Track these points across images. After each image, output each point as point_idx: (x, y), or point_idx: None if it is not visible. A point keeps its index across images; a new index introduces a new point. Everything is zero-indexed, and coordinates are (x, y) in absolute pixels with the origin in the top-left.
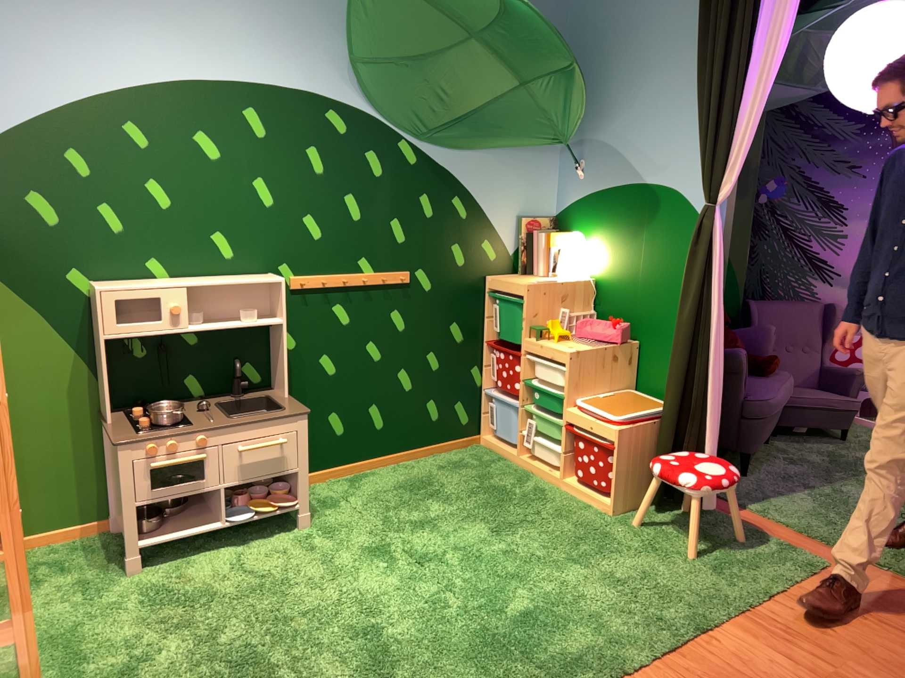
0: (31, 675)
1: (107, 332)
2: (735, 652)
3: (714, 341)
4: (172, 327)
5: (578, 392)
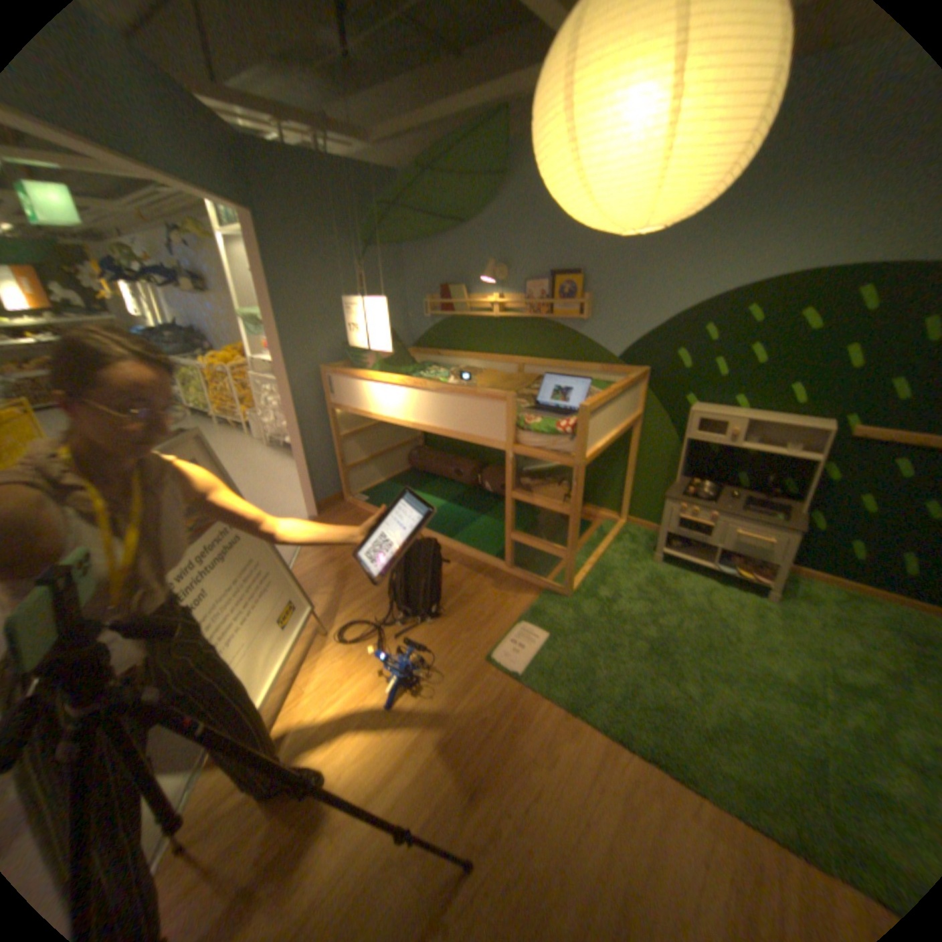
0: (581, 576)
1: (688, 435)
2: None
3: None
4: (729, 442)
5: None
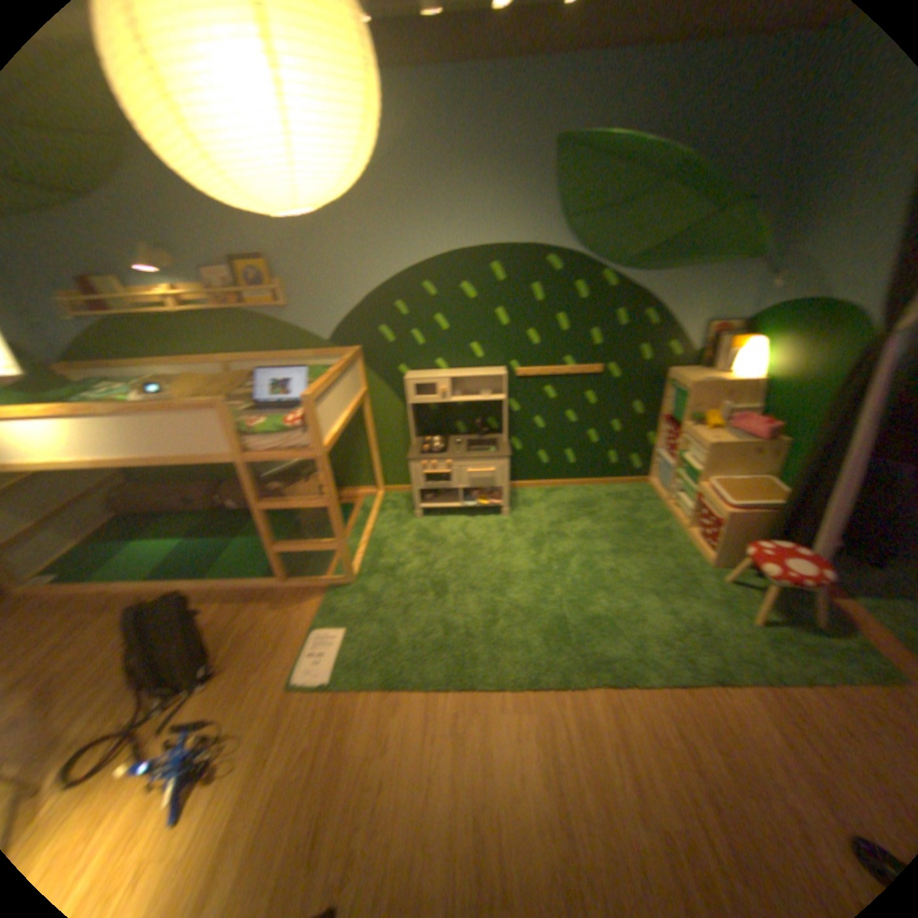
0: (357, 558)
1: (409, 402)
2: (737, 713)
3: (849, 463)
4: (440, 400)
5: (711, 473)
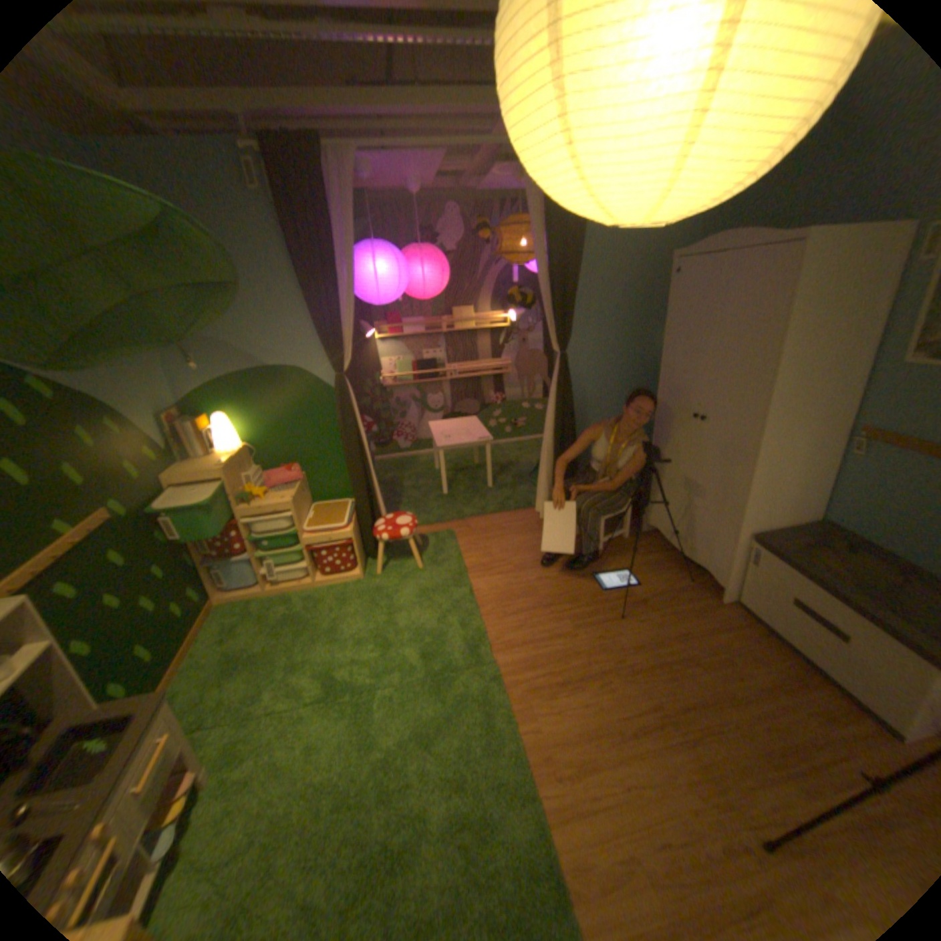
0: None
1: None
2: (487, 589)
3: (367, 454)
4: None
5: (300, 525)
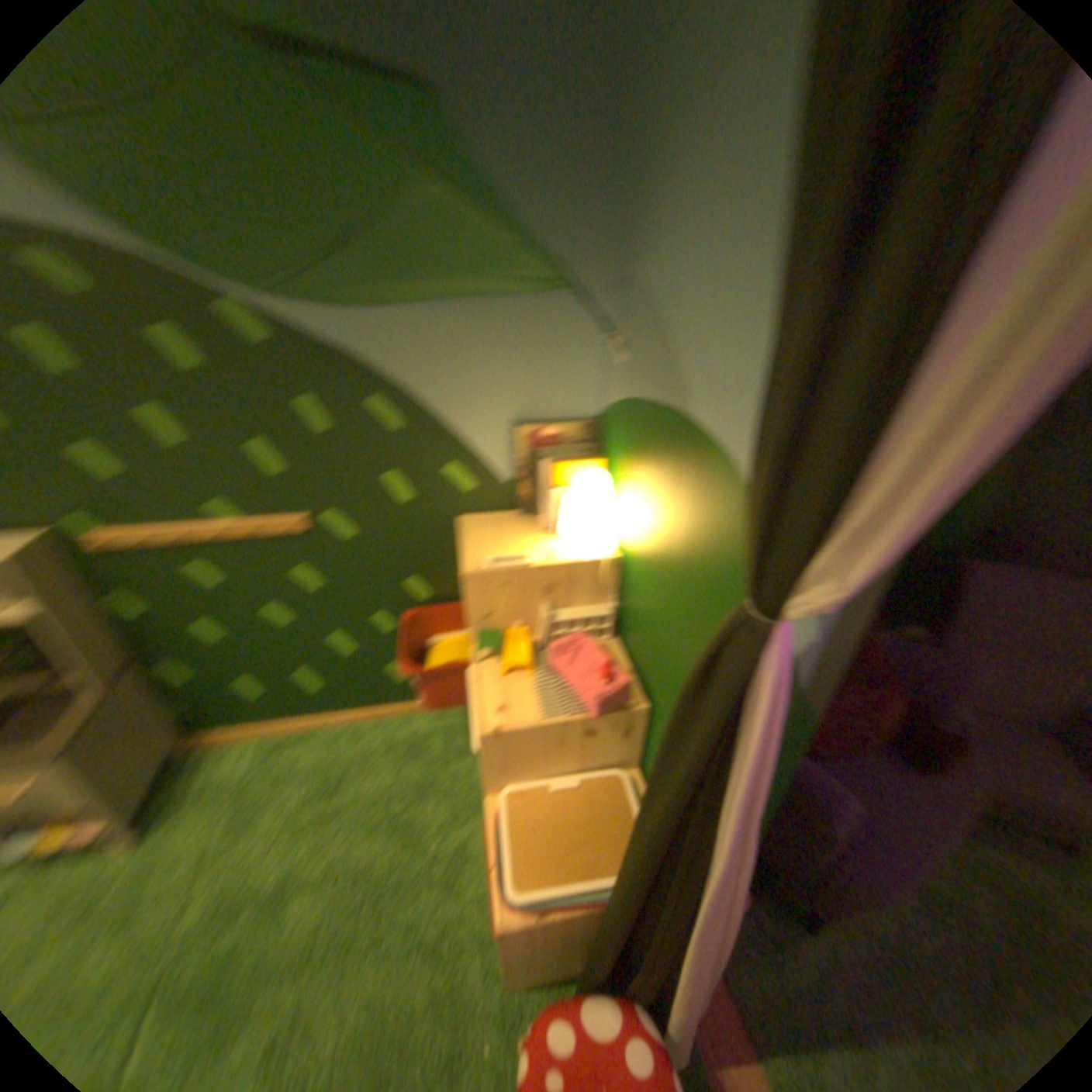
0: None
1: None
2: None
3: (712, 910)
4: None
5: (503, 783)
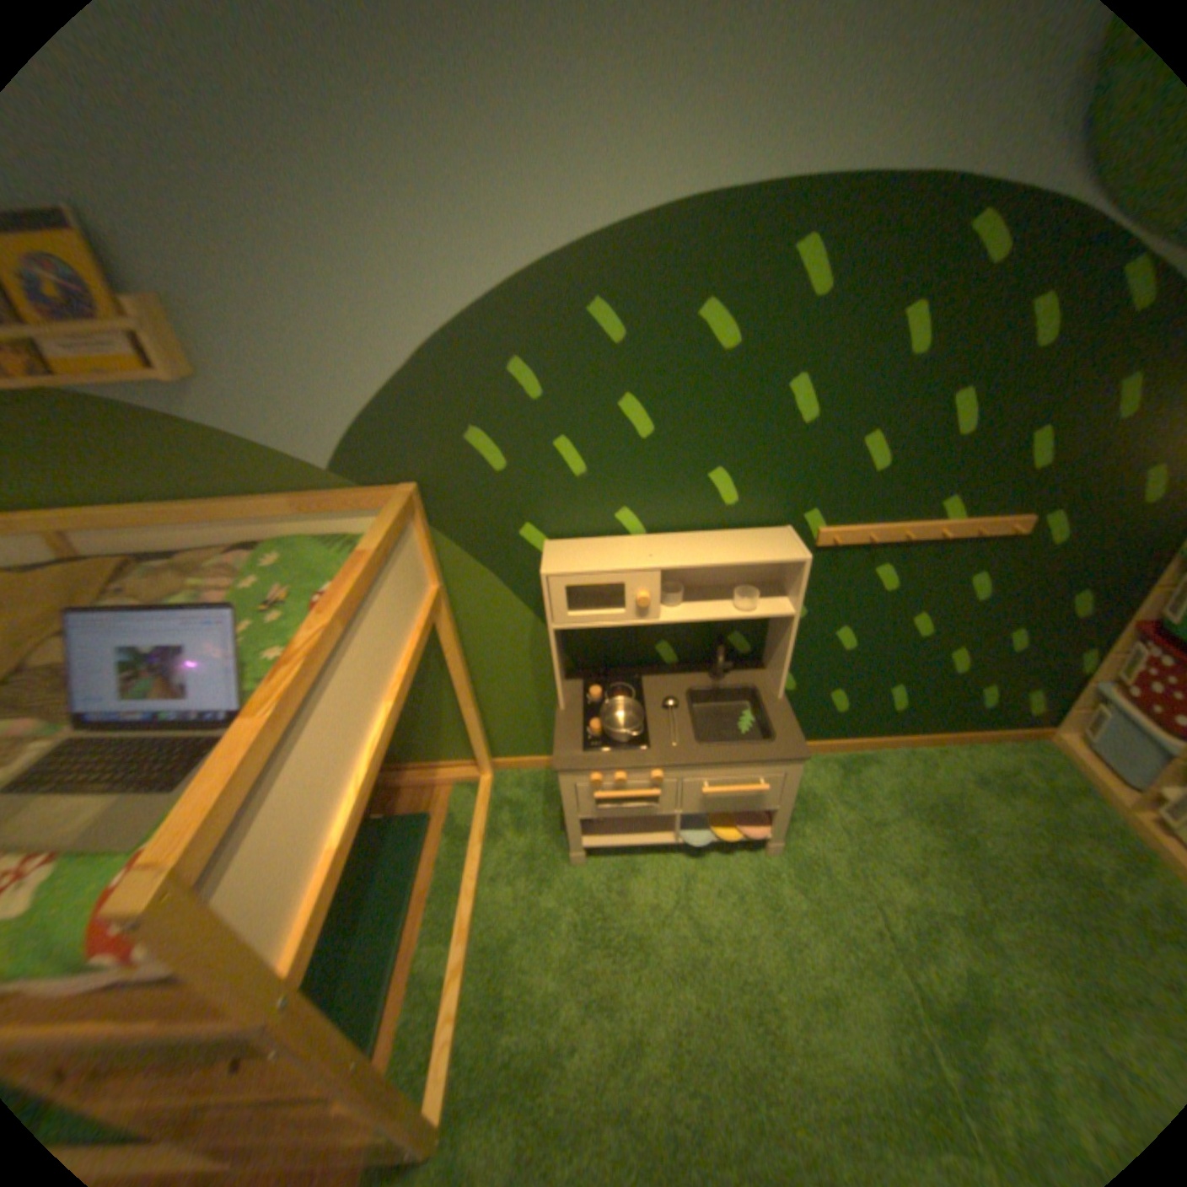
0: (445, 1038)
1: (556, 624)
2: None
3: None
4: (637, 619)
5: None
